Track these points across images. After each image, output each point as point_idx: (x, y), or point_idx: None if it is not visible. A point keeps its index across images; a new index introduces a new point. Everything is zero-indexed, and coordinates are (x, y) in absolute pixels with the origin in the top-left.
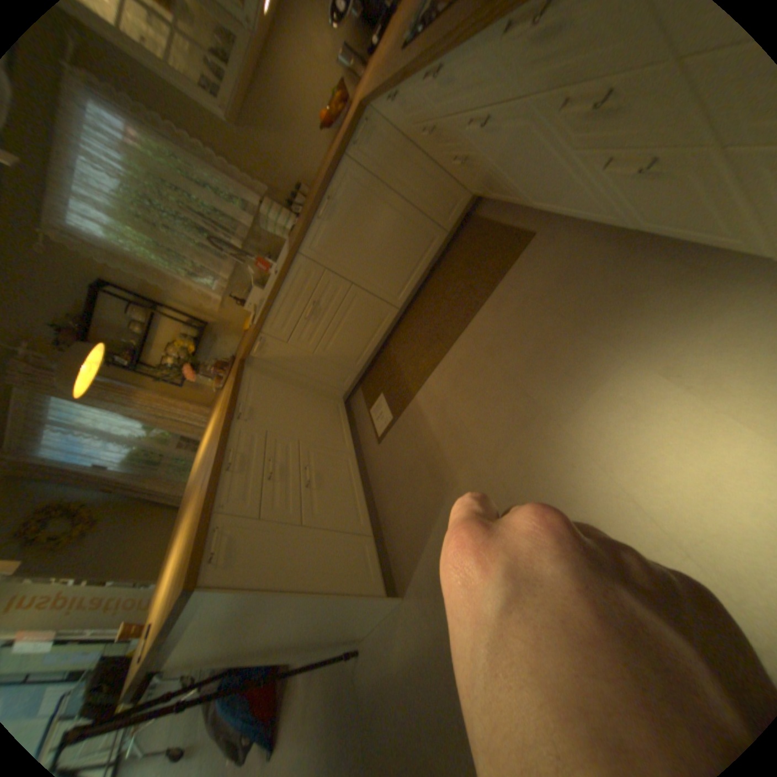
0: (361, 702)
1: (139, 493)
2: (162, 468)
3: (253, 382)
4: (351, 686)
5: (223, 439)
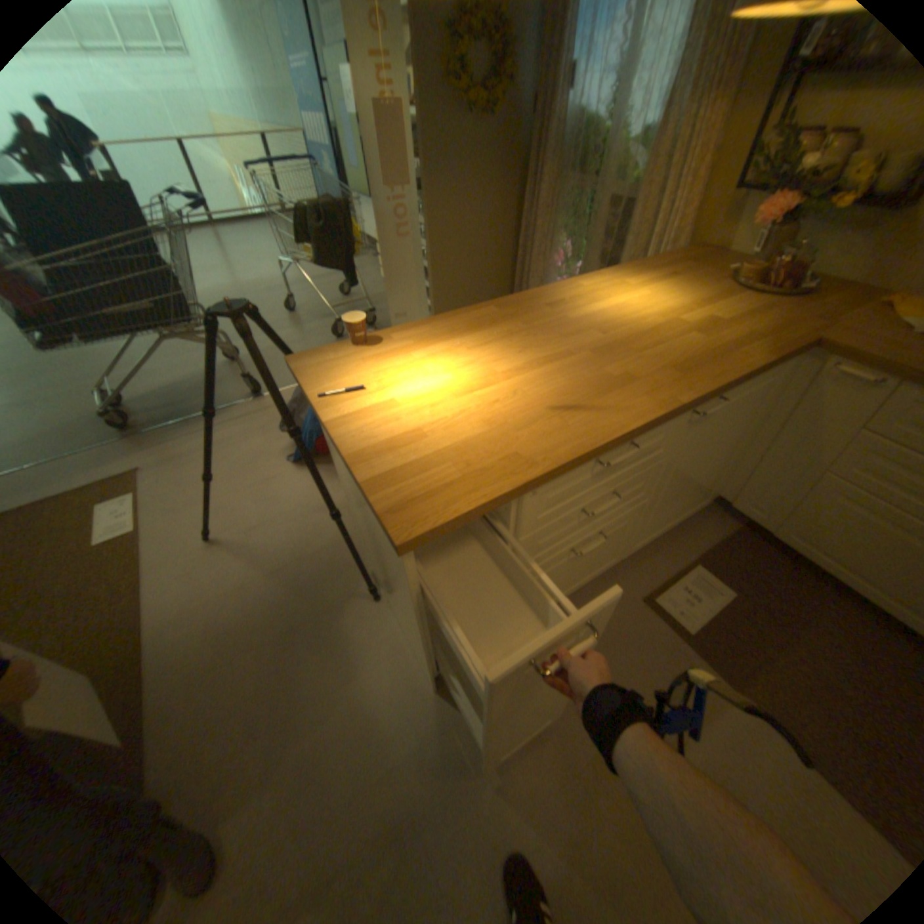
0: (333, 617)
1: (536, 156)
2: (576, 178)
3: (766, 382)
4: (347, 593)
5: (654, 422)
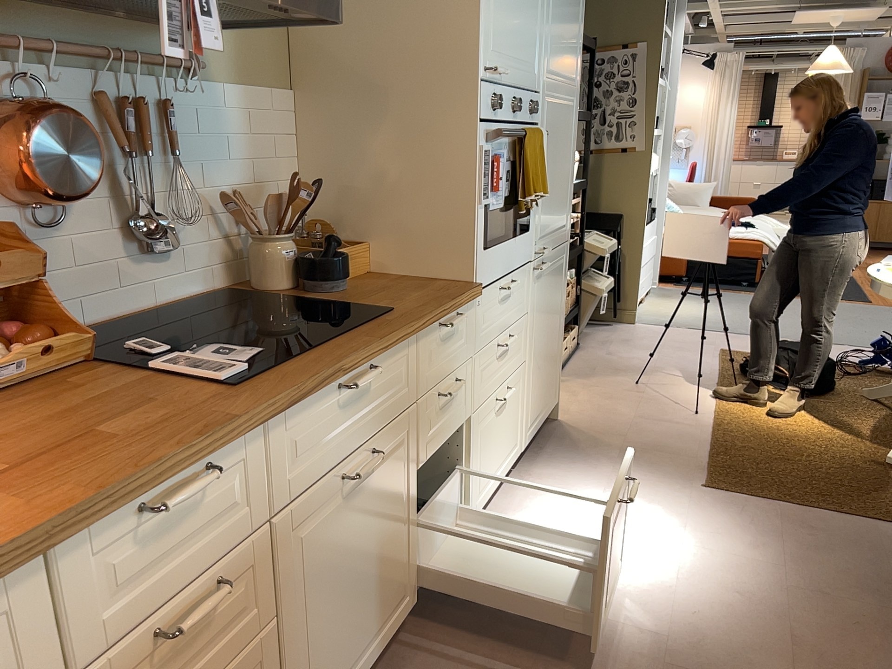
0: None
1: None
2: None
3: None
4: None
5: None
